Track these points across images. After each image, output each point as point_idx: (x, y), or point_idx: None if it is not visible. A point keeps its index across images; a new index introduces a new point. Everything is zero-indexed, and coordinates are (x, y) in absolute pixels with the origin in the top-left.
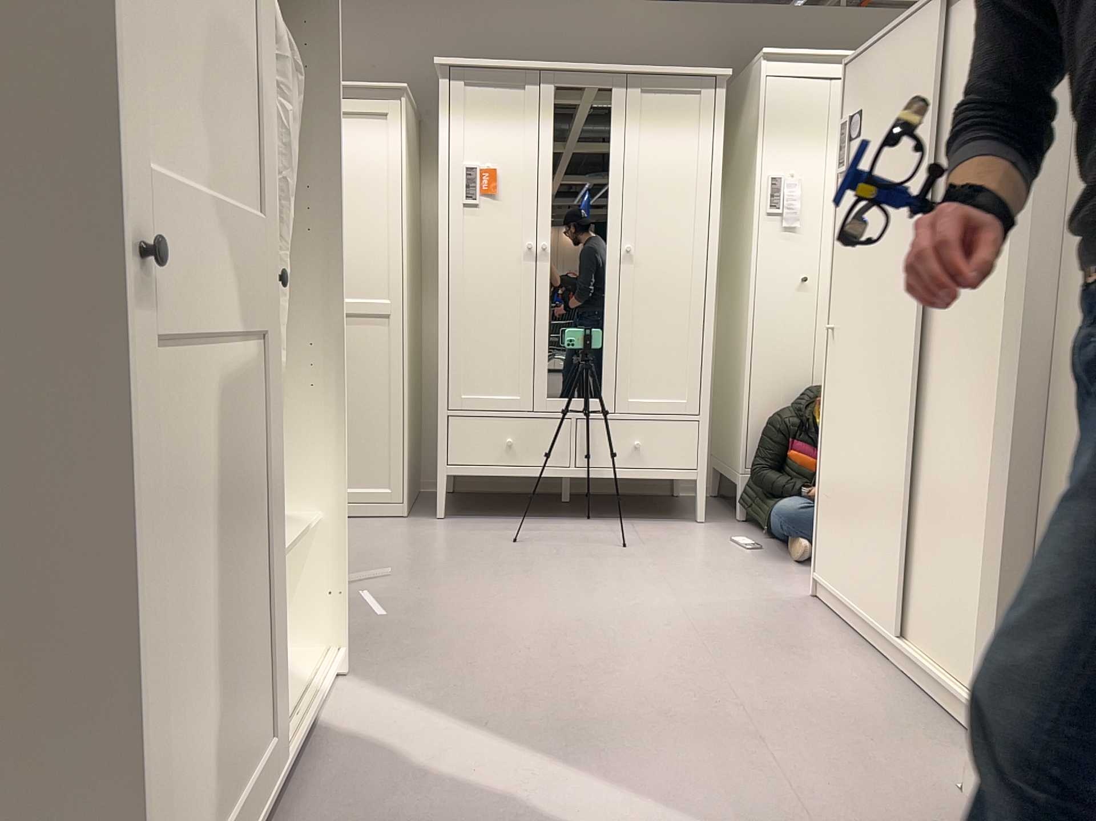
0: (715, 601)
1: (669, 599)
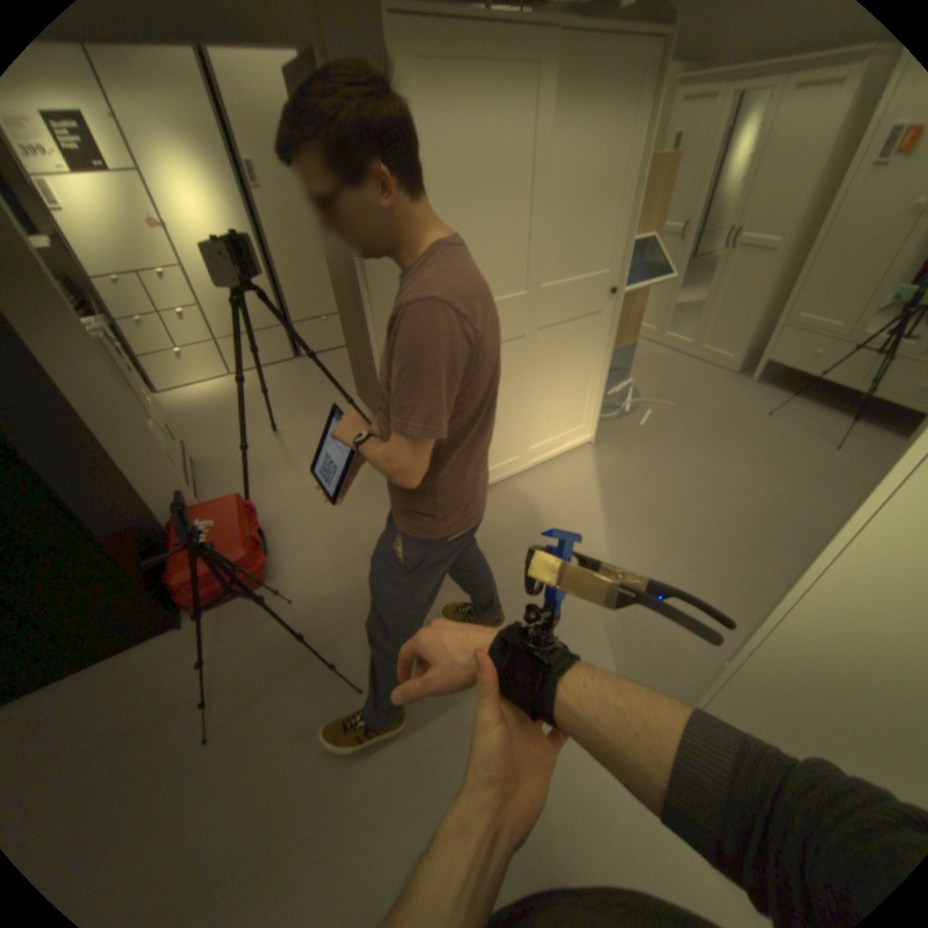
0: (827, 509)
1: (797, 492)
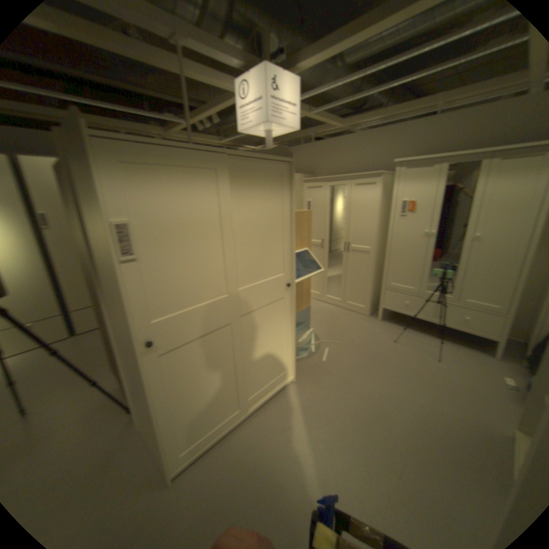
0: (453, 413)
1: (431, 400)
